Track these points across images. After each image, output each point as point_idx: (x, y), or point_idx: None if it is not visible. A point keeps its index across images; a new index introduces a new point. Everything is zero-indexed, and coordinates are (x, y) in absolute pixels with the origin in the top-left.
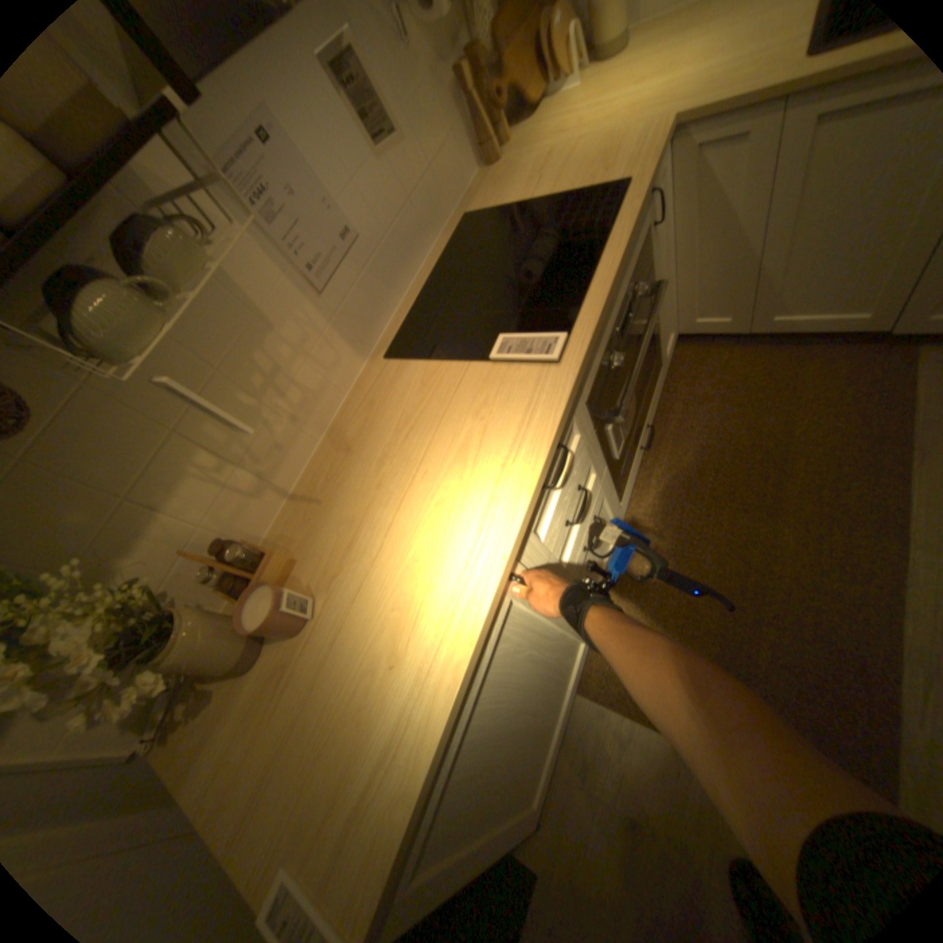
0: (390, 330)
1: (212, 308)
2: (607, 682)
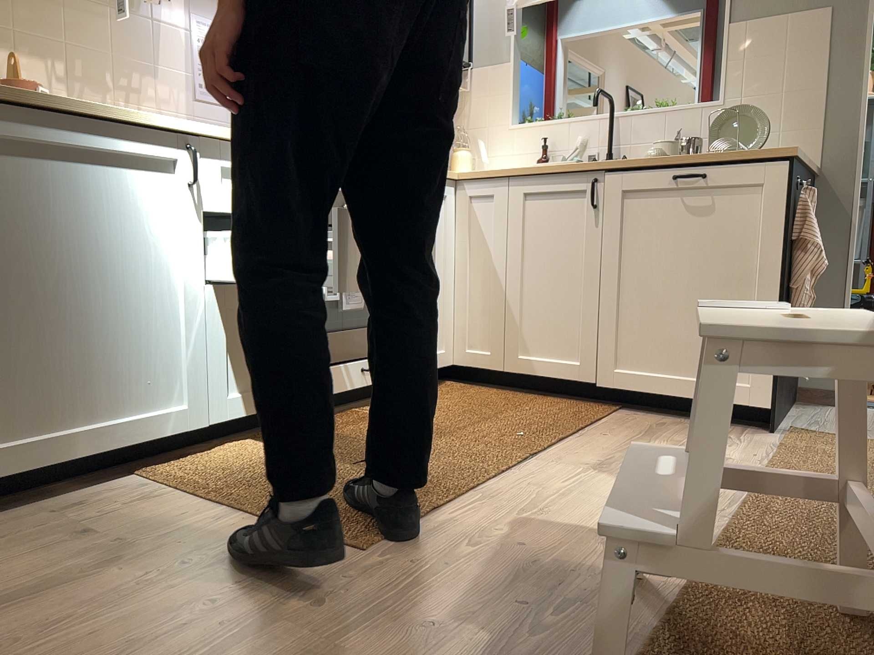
0: None
1: (143, 44)
2: (179, 469)
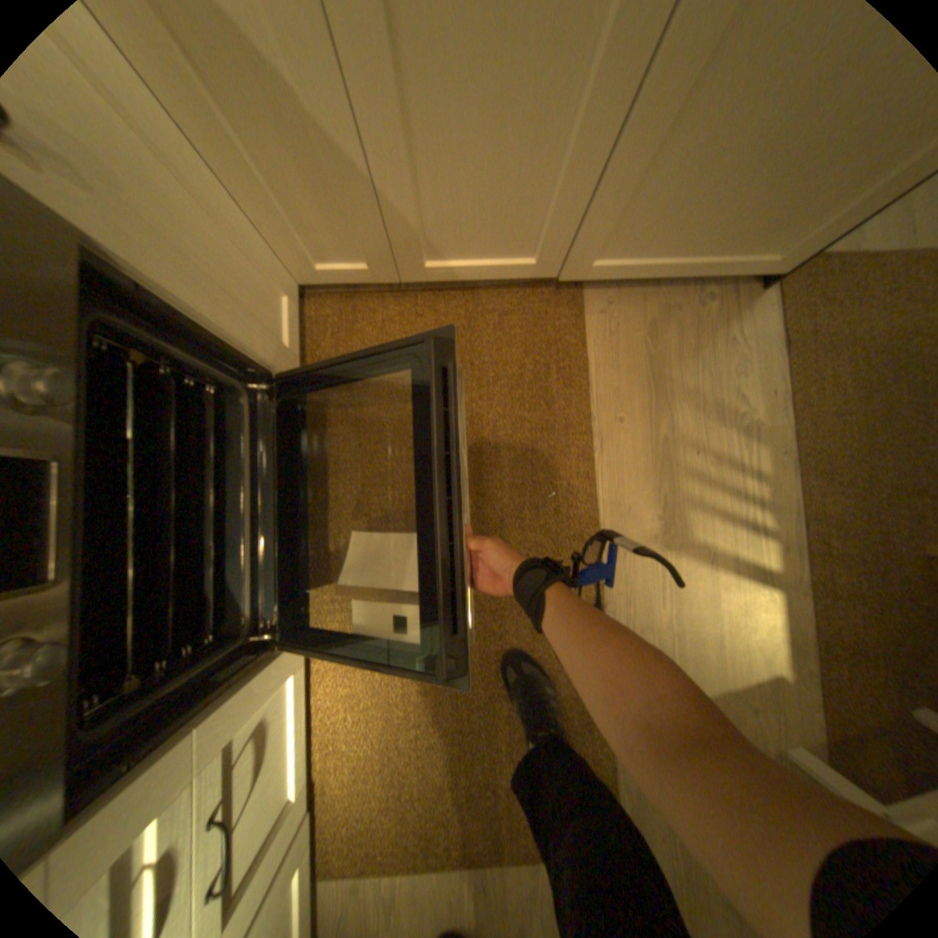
0: None
1: None
2: (346, 851)
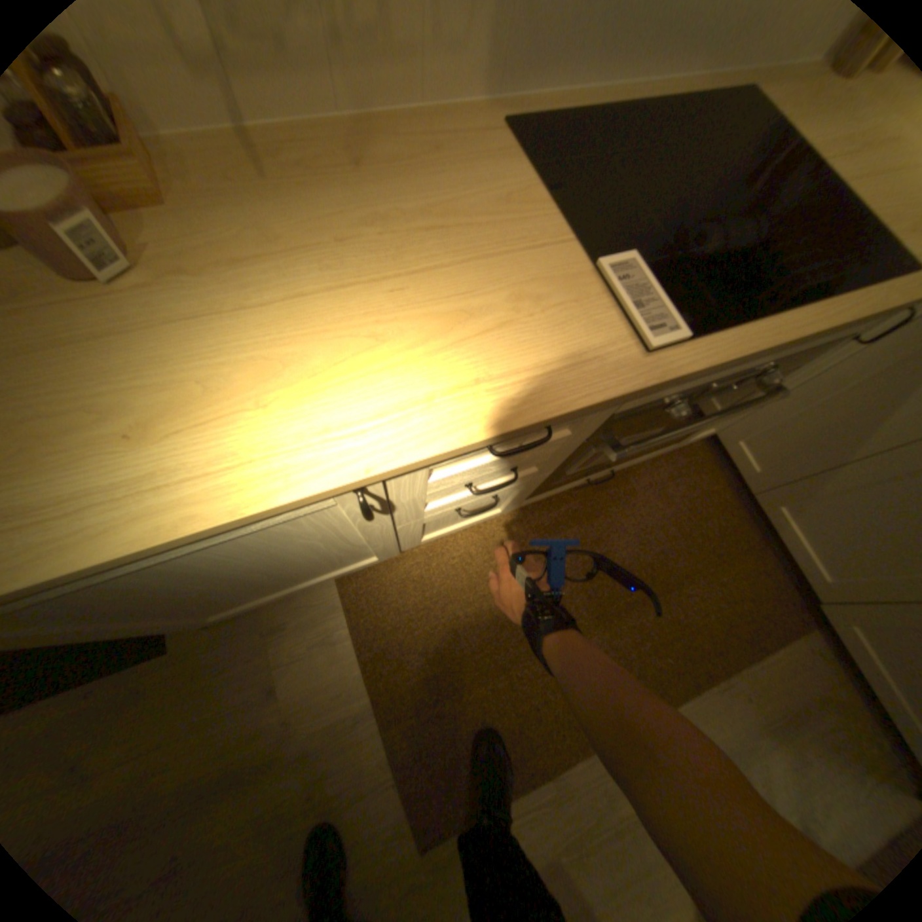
0: (547, 100)
1: None
2: (365, 594)
